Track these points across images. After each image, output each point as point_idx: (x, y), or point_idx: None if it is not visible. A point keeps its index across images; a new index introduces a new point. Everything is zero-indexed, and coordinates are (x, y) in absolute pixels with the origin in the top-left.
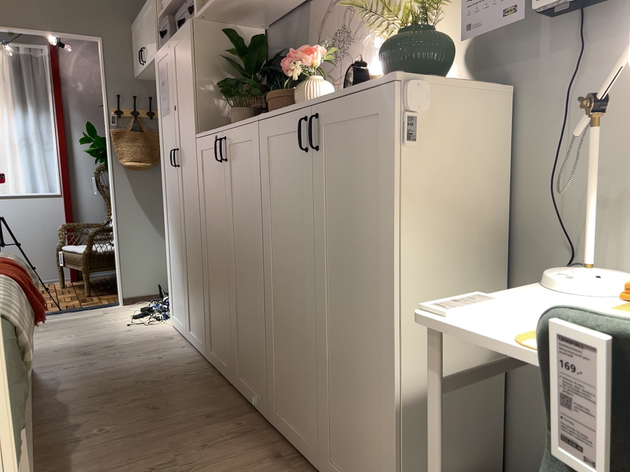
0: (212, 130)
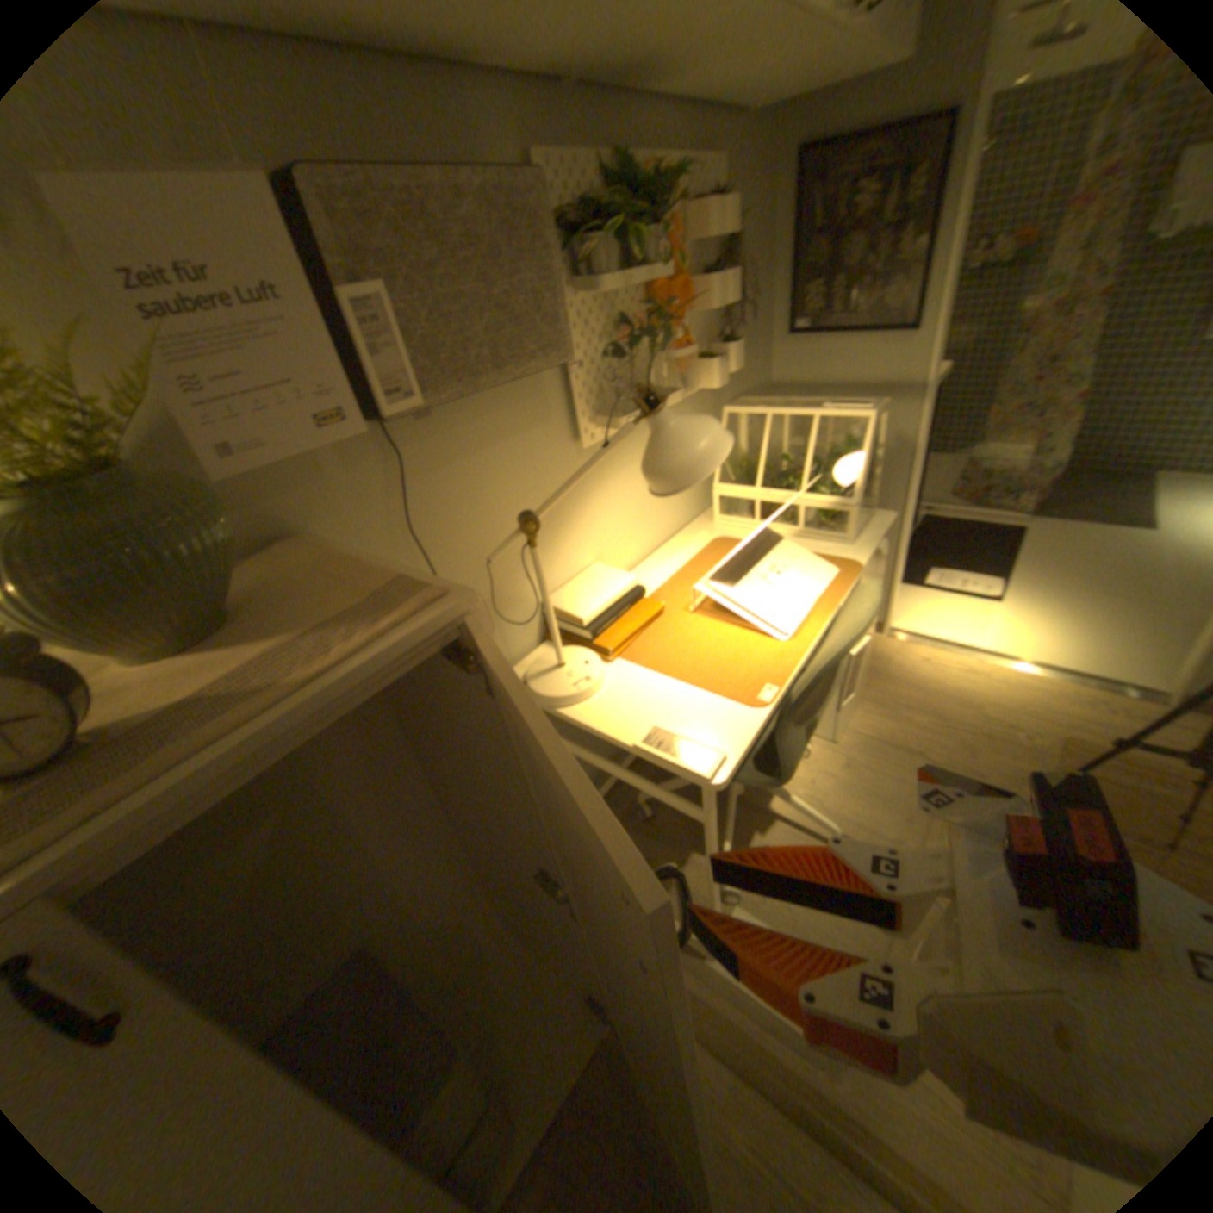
0: None
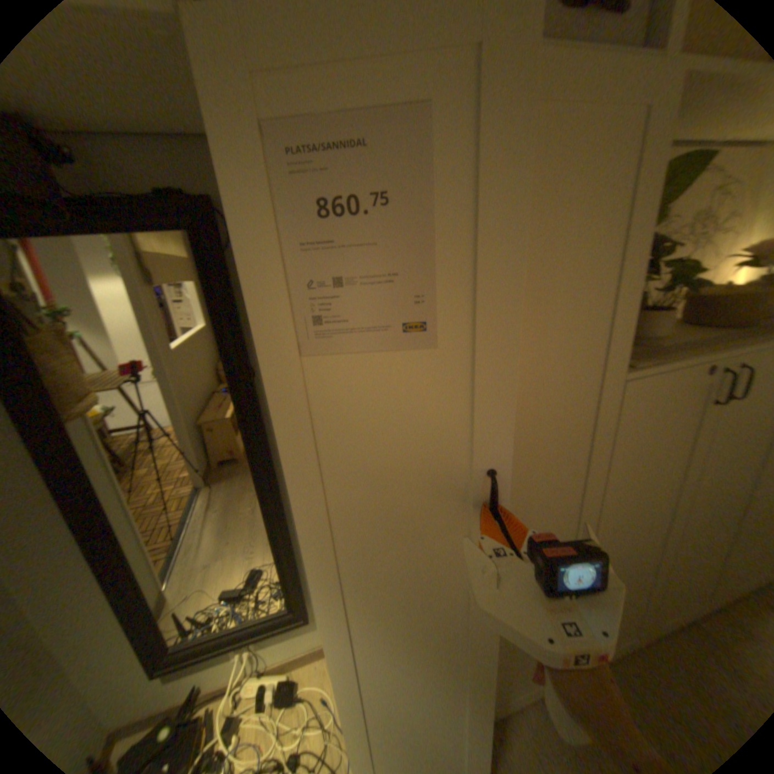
0: (693, 357)
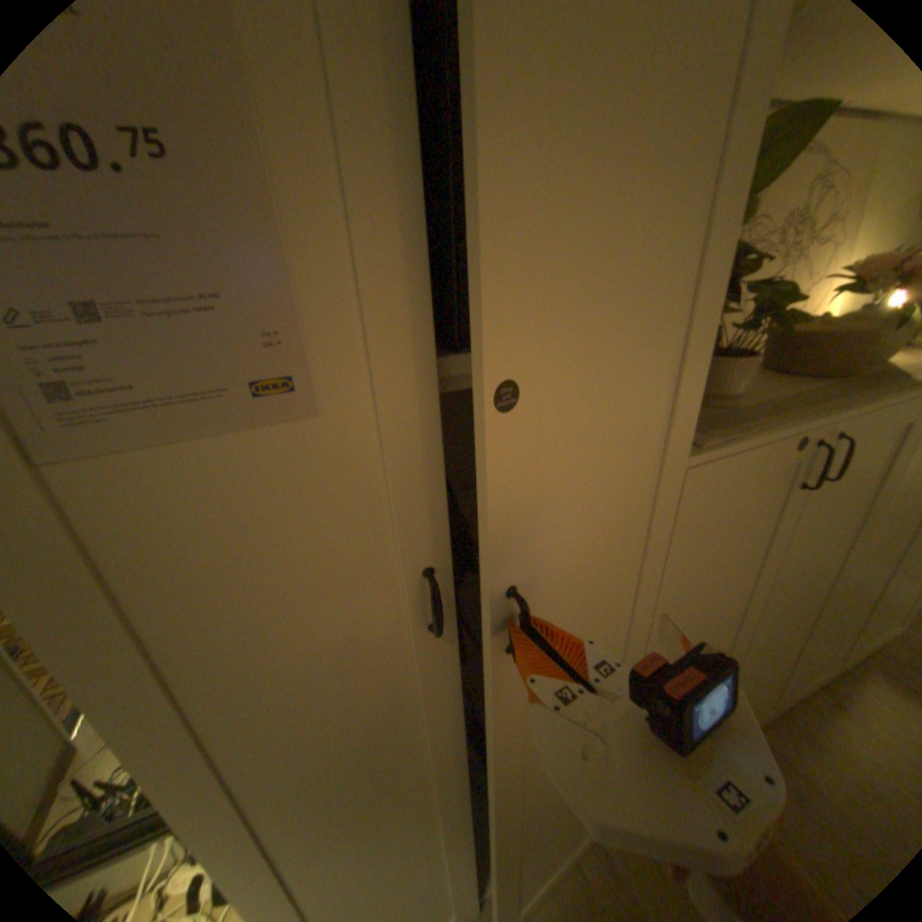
0: (779, 426)
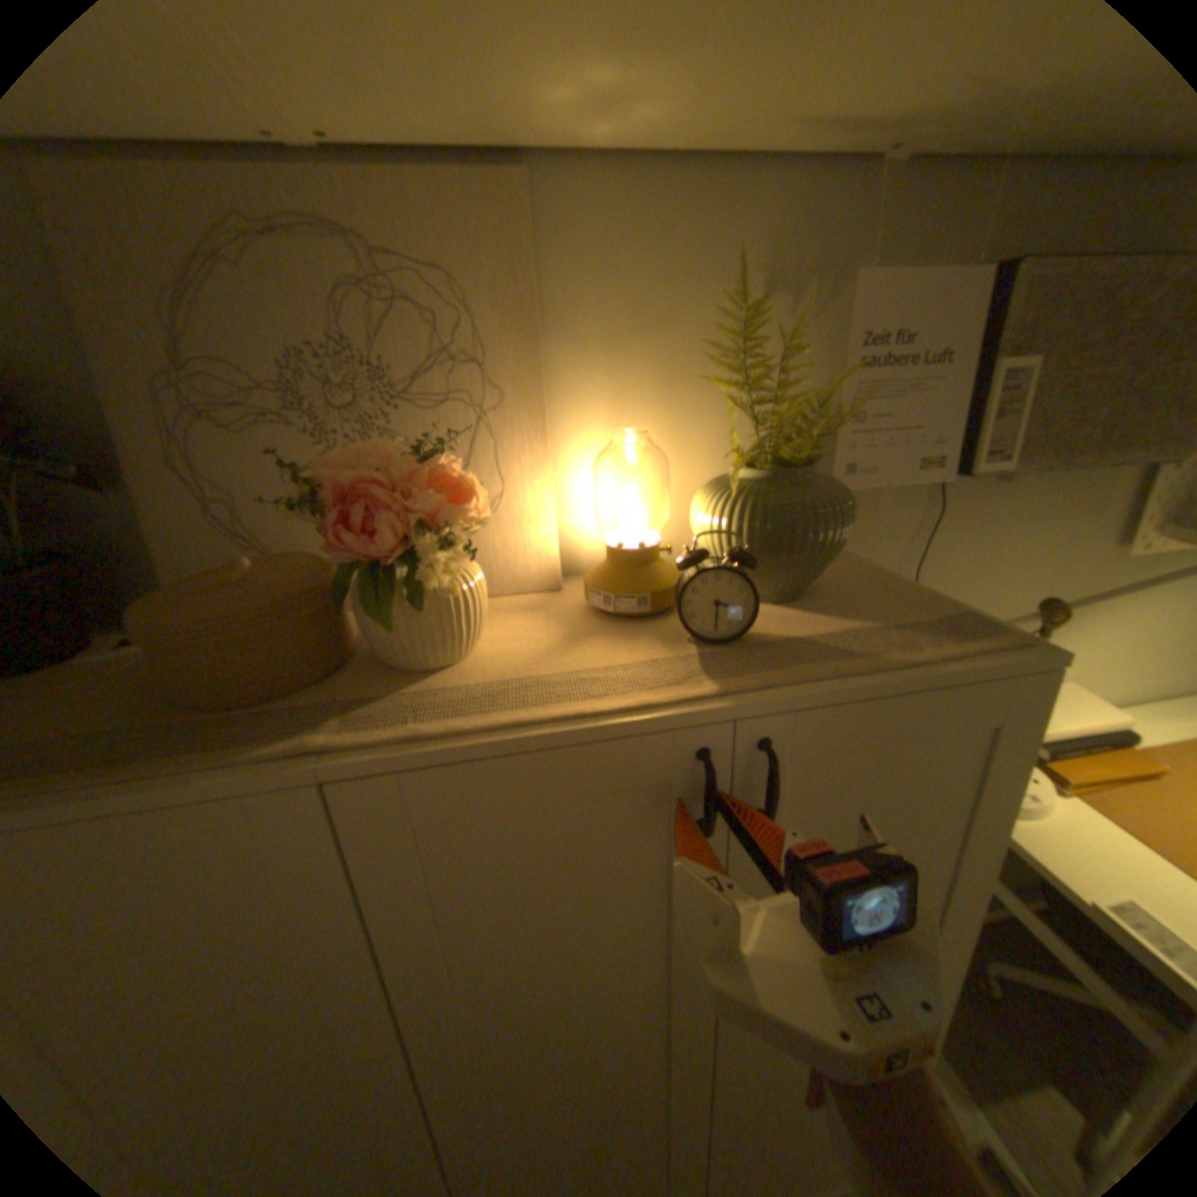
0: None
